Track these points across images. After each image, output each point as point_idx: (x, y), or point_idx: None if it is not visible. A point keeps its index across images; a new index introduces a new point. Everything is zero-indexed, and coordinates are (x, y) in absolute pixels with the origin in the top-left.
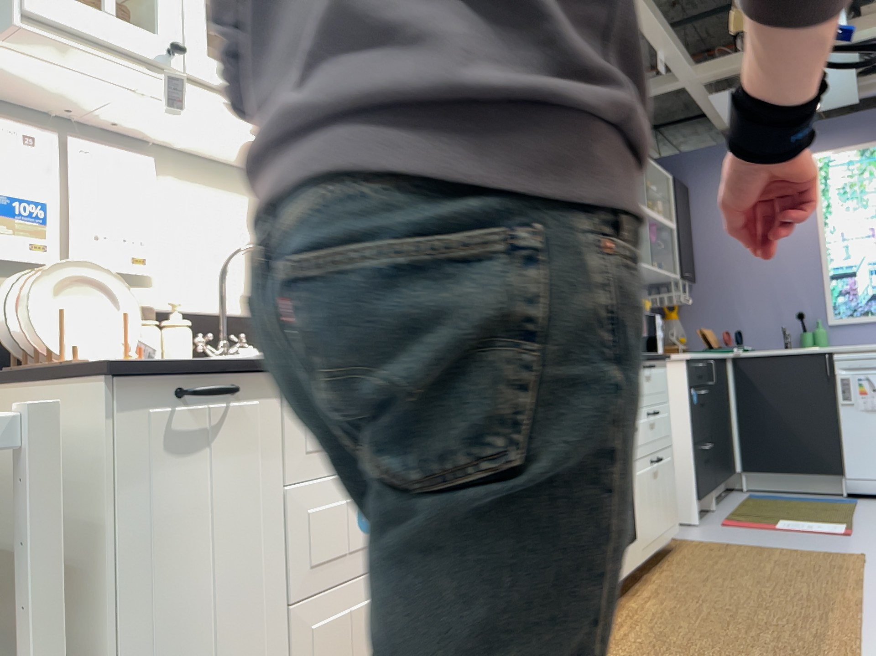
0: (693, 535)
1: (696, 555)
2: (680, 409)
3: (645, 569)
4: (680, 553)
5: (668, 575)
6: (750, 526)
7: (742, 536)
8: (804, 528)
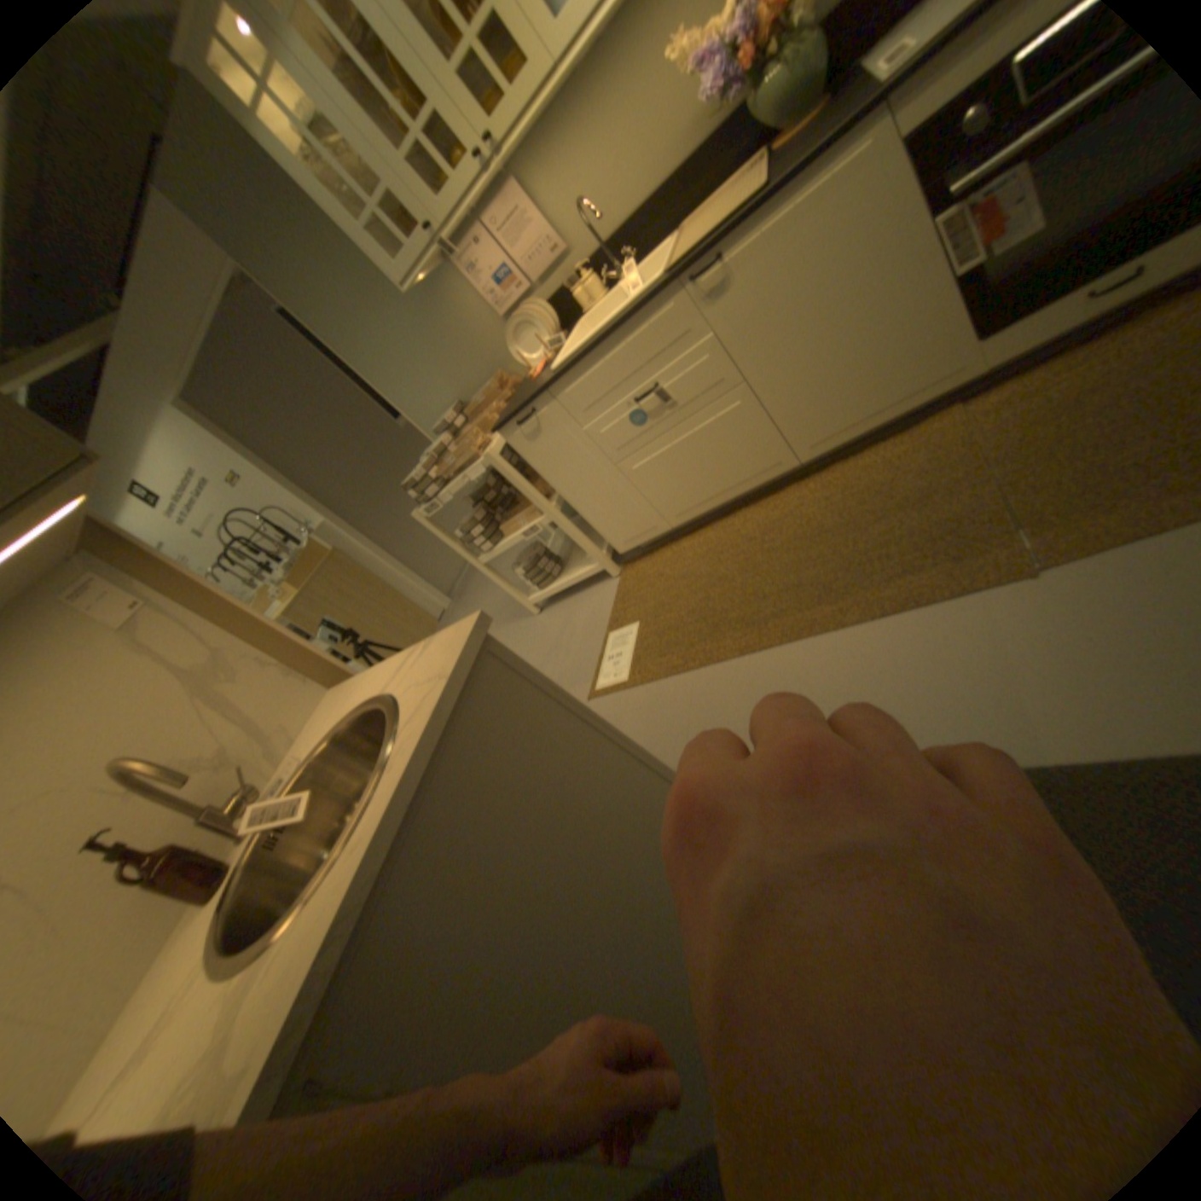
0: None
1: None
2: None
3: None
4: None
5: None
6: None
7: None
8: None
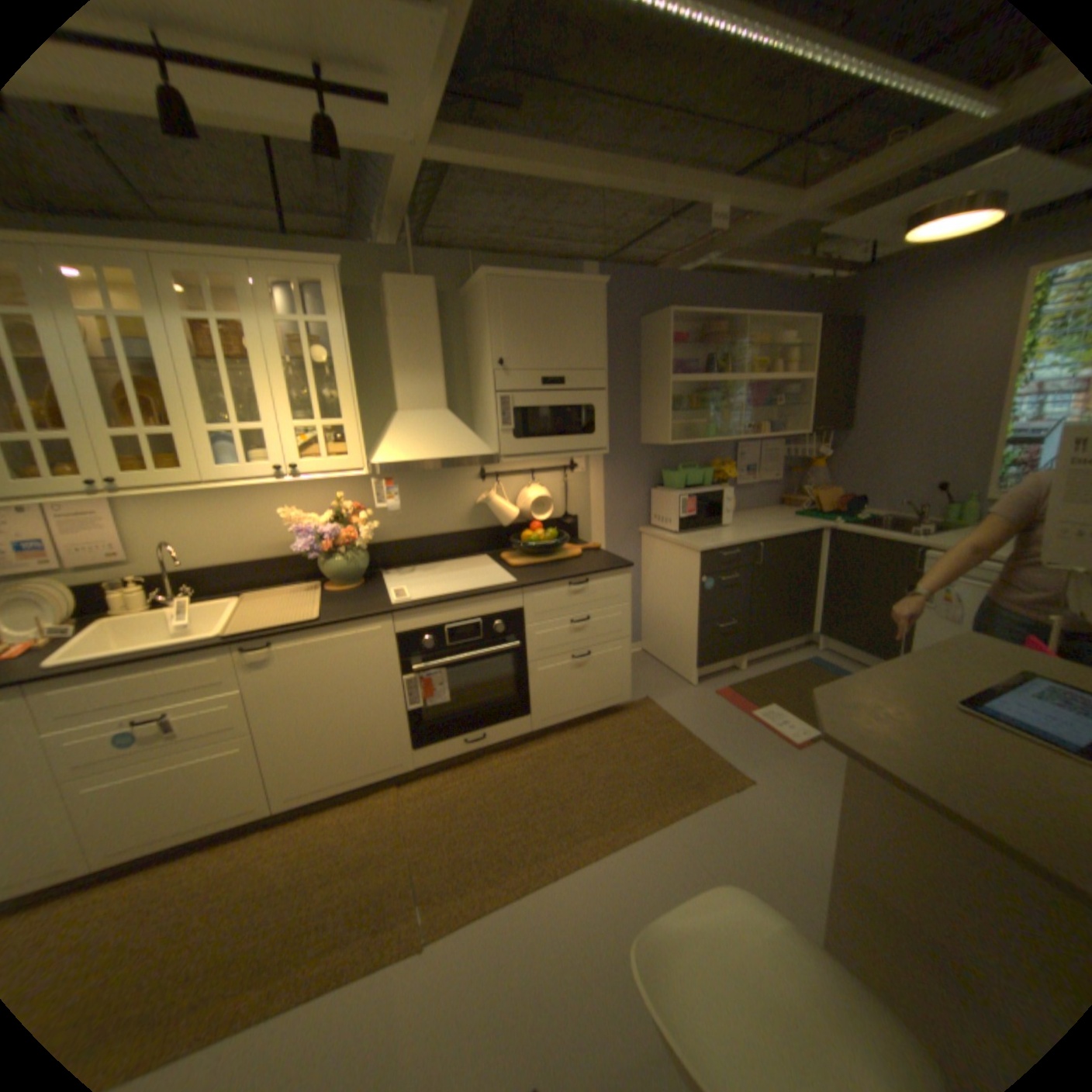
0: (668, 699)
1: (622, 726)
2: (692, 592)
3: (565, 728)
4: (616, 719)
5: (567, 740)
6: (731, 704)
7: (702, 715)
8: (771, 726)
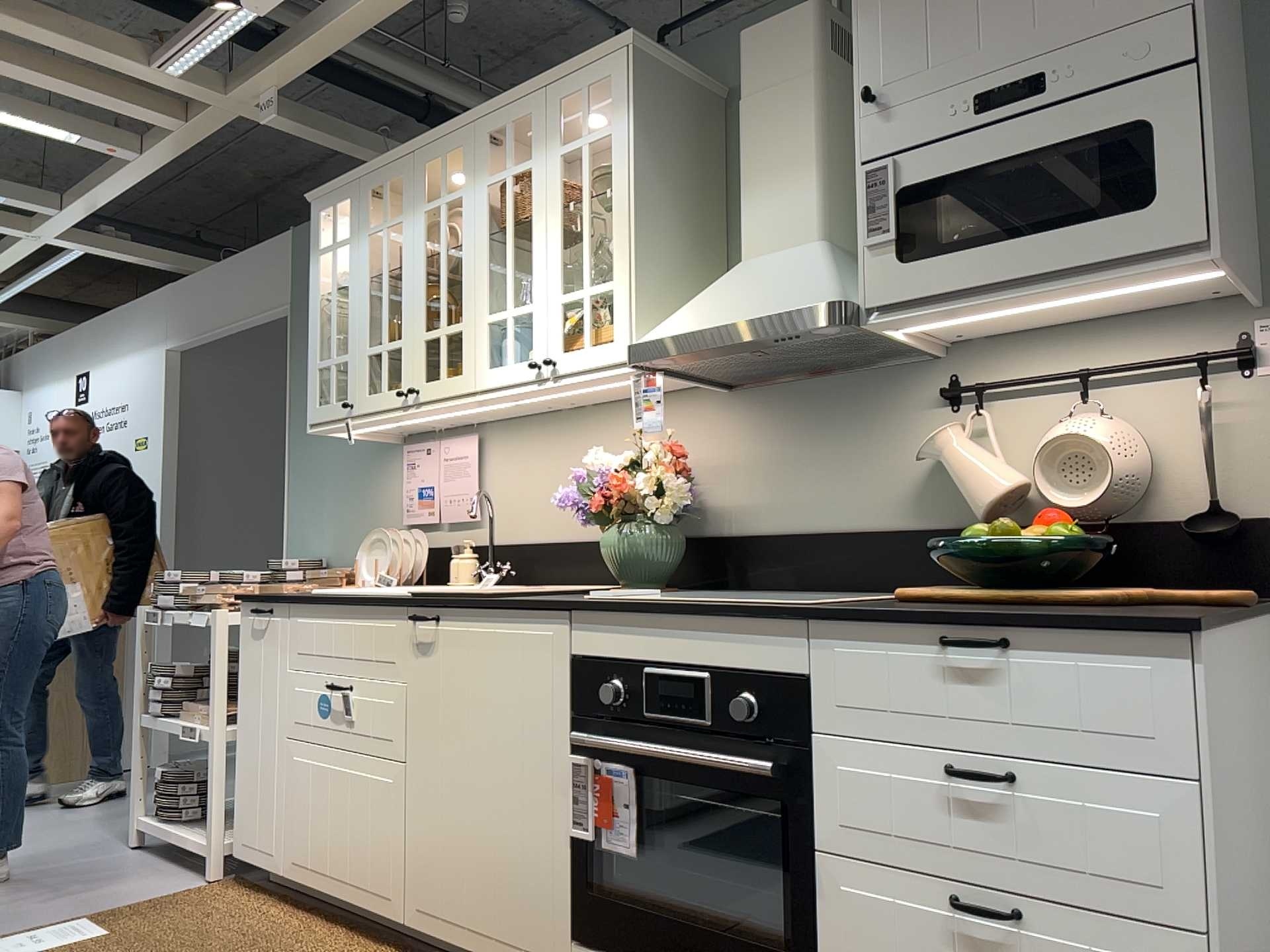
0: None
1: None
2: None
3: None
4: None
5: None
6: None
7: None
8: None
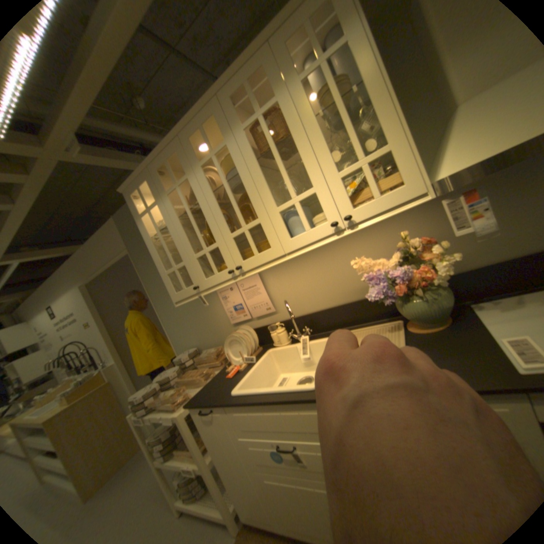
0: None
1: None
2: None
3: None
4: None
5: None
6: None
7: None
8: None
